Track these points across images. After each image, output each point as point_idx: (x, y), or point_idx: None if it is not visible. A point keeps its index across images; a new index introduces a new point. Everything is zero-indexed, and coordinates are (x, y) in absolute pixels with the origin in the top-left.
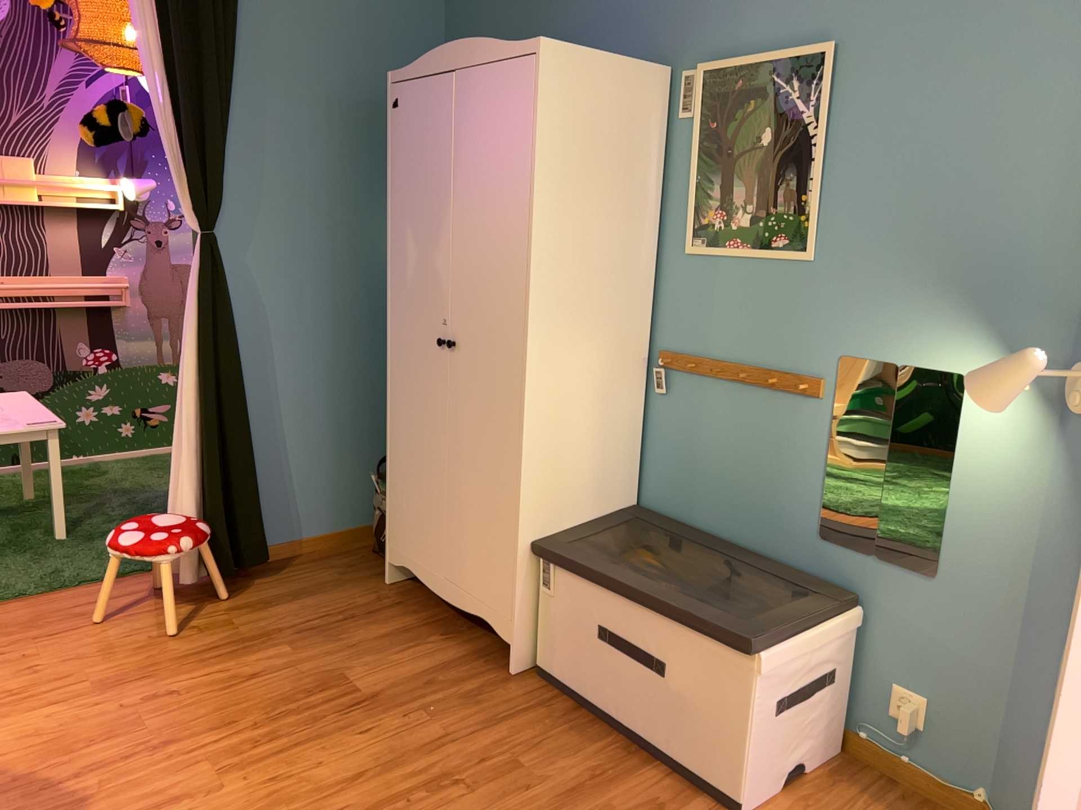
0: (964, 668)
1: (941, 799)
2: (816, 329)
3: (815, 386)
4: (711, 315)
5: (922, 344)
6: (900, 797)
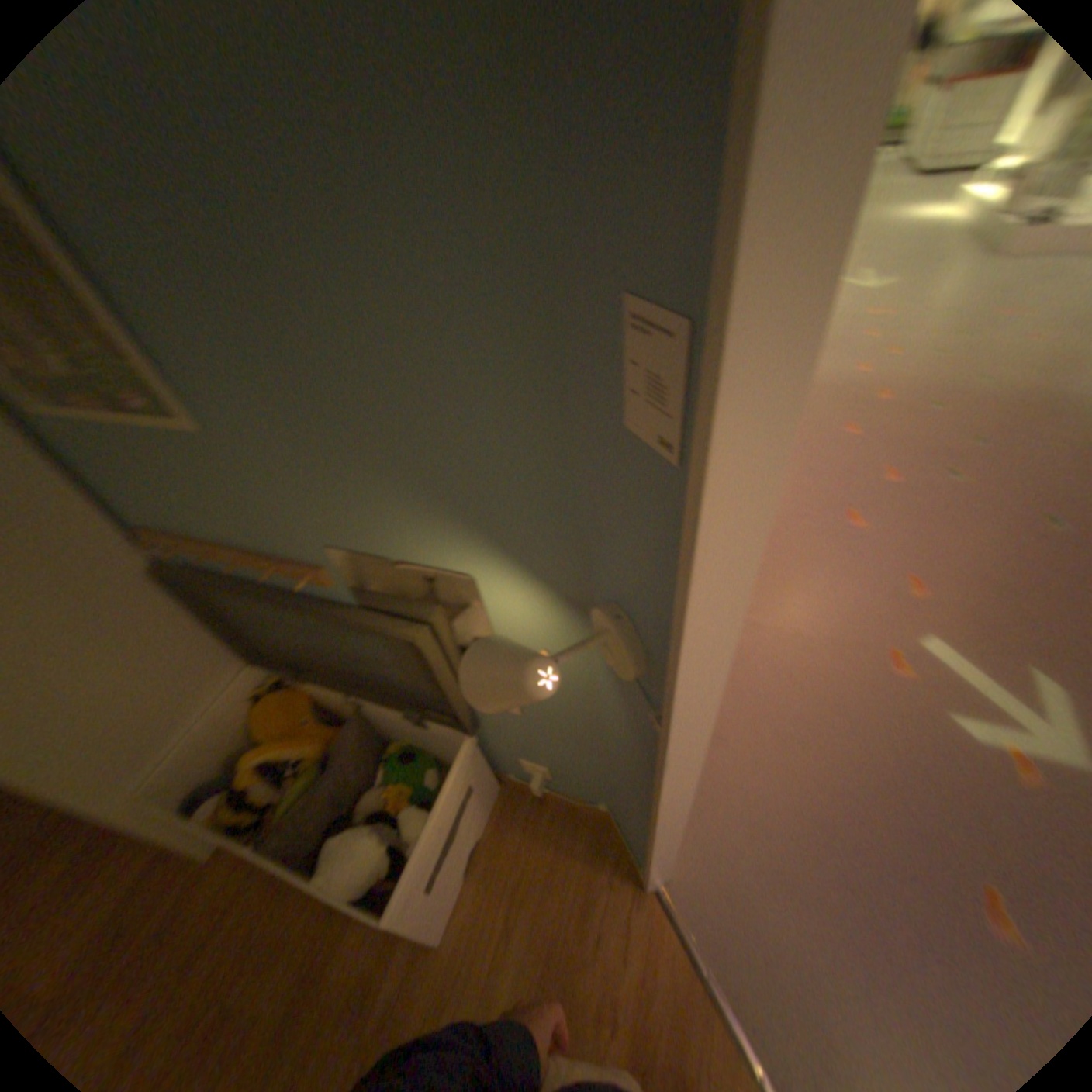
0: (567, 759)
1: (576, 808)
2: (269, 515)
3: (314, 578)
4: (139, 493)
5: (402, 538)
6: (549, 820)
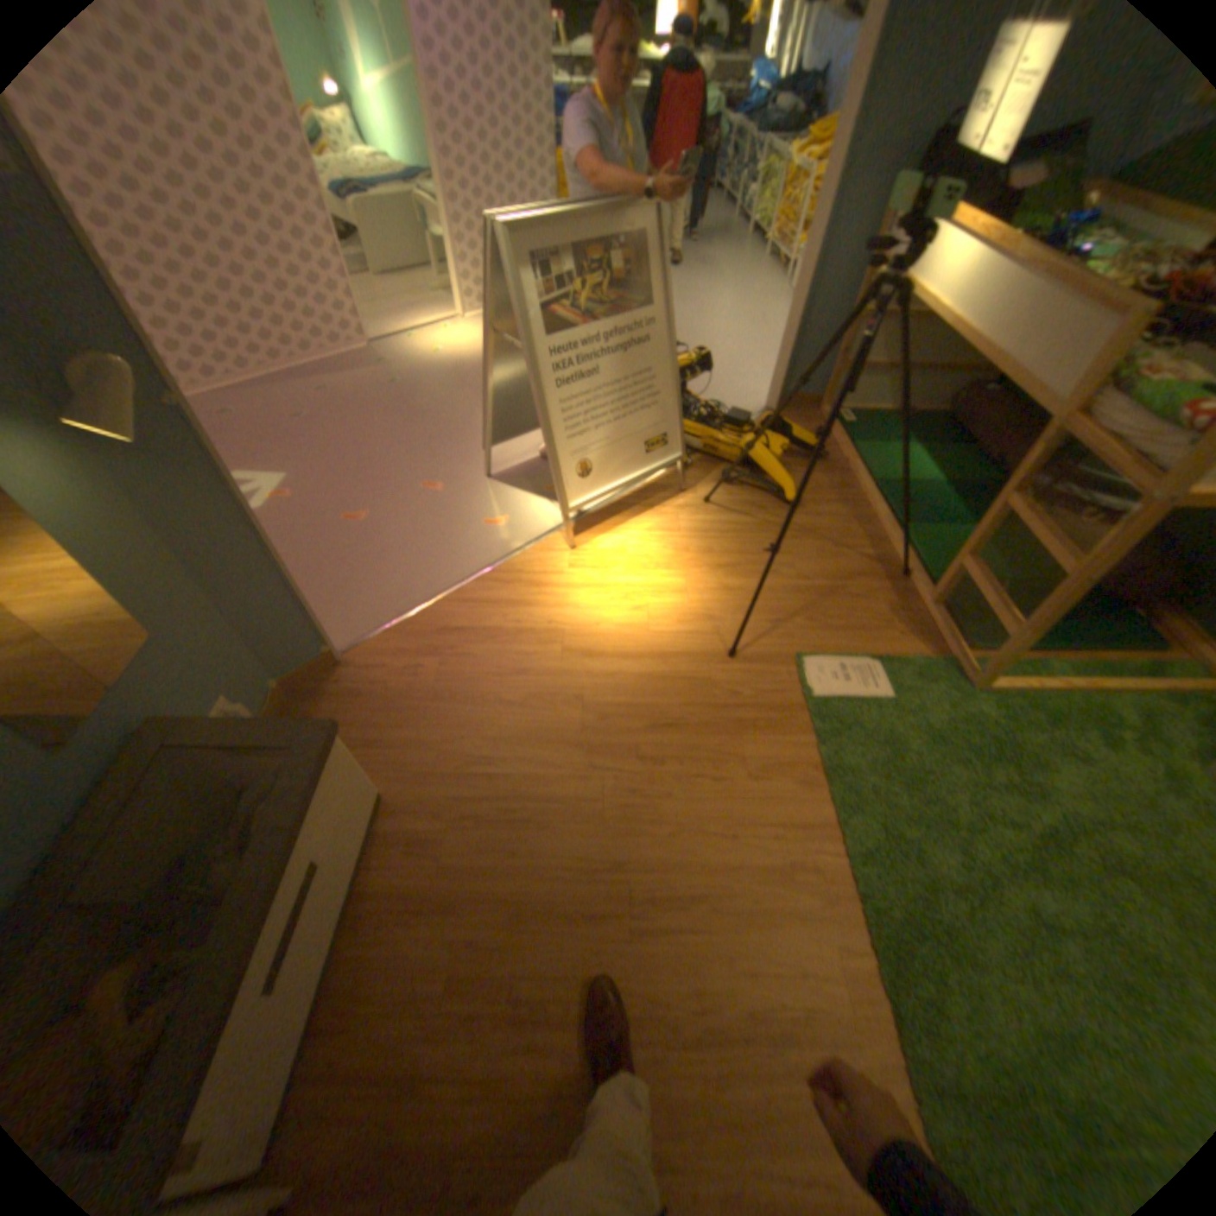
0: (206, 651)
1: (267, 714)
2: None
3: None
4: None
5: None
6: None
